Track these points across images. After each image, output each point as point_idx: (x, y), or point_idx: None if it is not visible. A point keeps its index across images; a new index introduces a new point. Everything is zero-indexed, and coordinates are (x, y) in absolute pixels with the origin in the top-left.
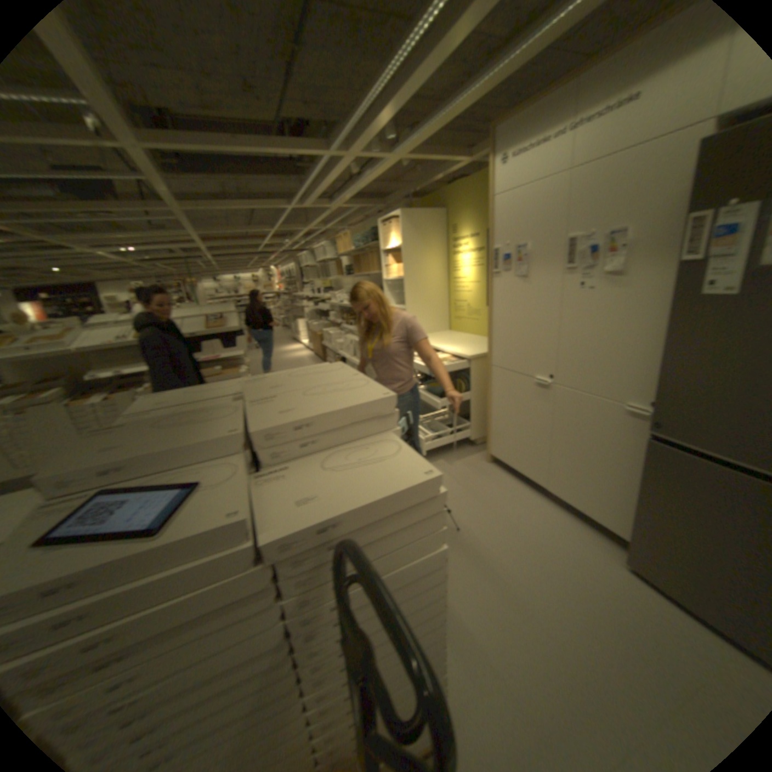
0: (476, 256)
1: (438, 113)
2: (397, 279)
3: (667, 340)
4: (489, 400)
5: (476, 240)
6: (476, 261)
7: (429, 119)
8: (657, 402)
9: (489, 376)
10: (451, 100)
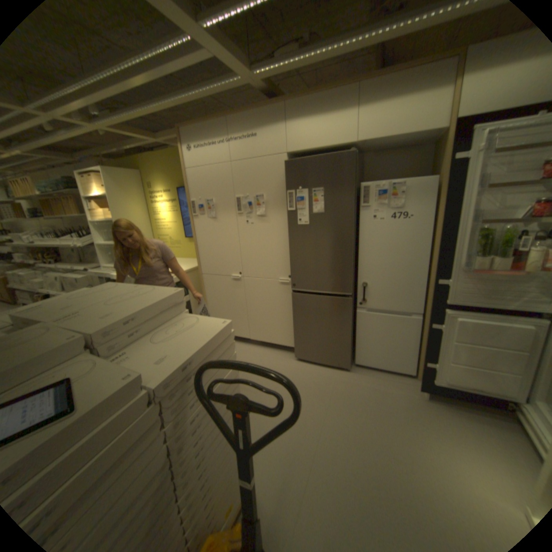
0: (172, 204)
1: (138, 108)
2: (103, 220)
3: (289, 246)
4: (205, 296)
5: (170, 194)
6: (172, 208)
7: (129, 109)
8: (290, 275)
9: (202, 281)
10: (148, 103)
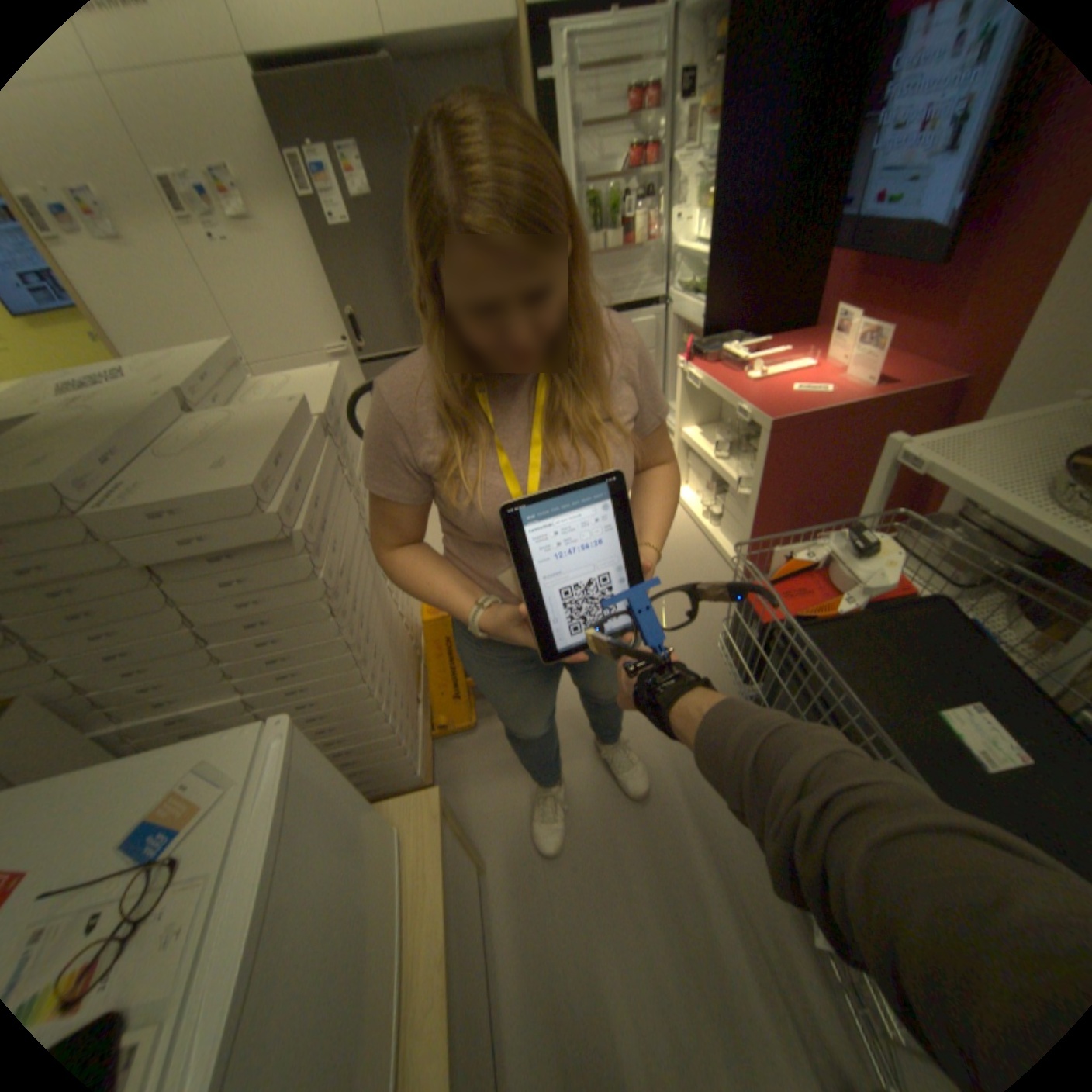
0: None
1: None
2: None
3: (323, 278)
4: None
5: None
6: None
7: None
8: (345, 336)
9: None
10: None
